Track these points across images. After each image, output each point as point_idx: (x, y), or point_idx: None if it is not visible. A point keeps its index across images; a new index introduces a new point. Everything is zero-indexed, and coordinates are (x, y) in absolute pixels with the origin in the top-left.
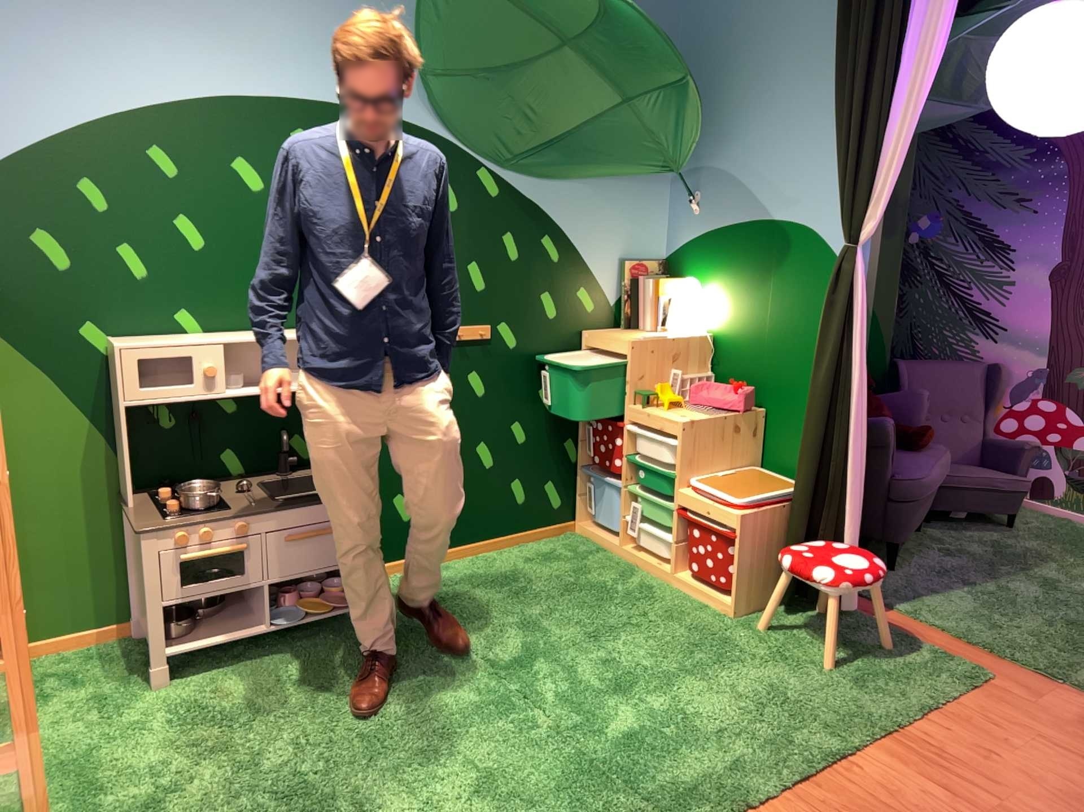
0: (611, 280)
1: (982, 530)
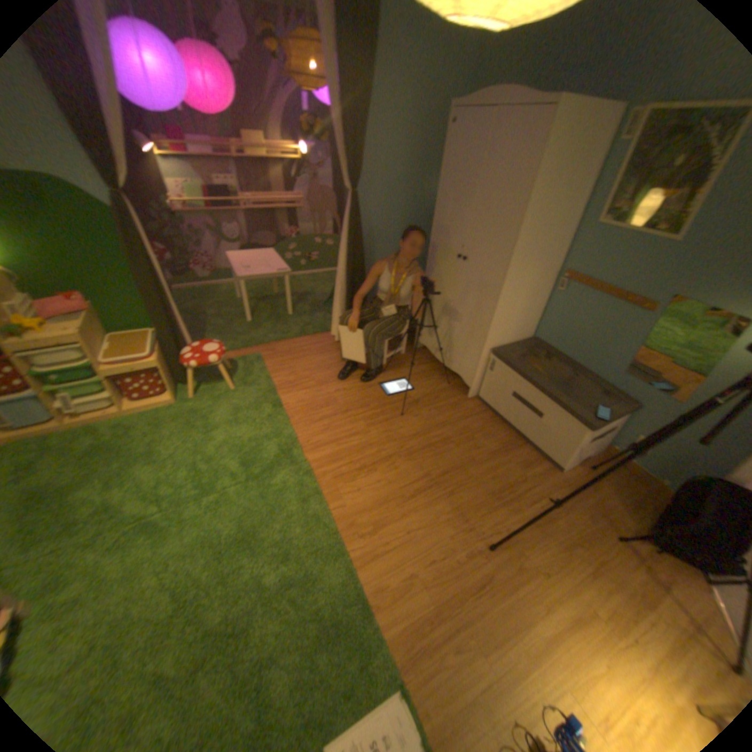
0: None
1: None
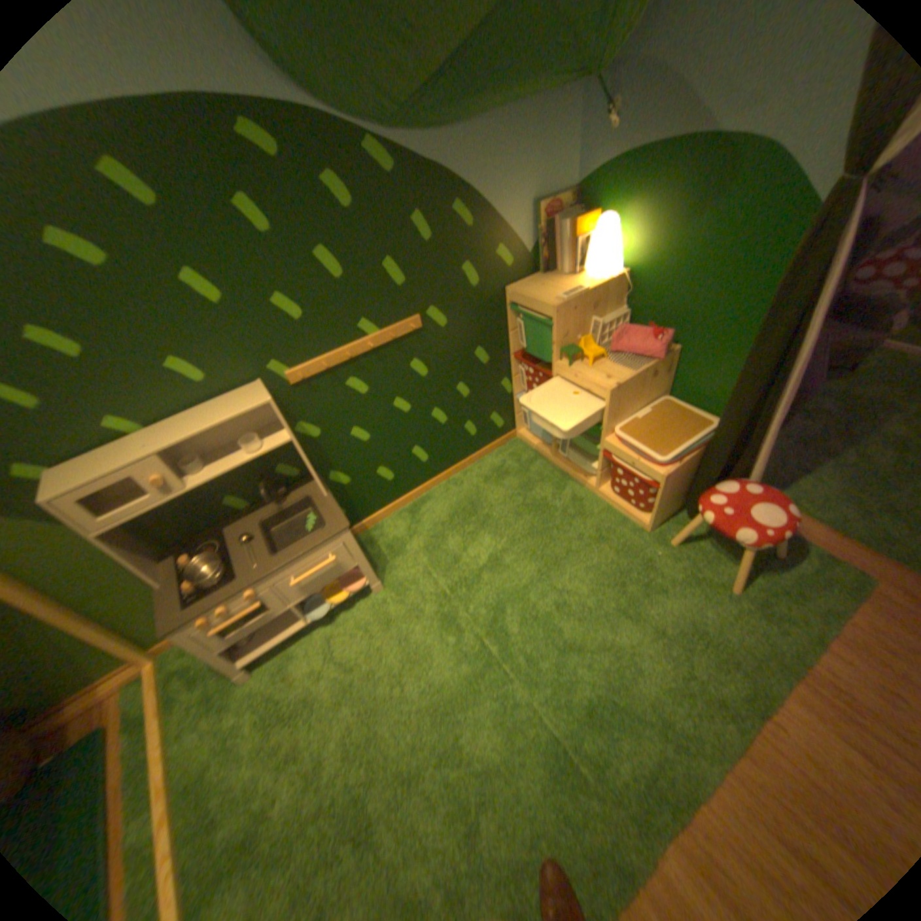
0: (527, 228)
1: (831, 381)
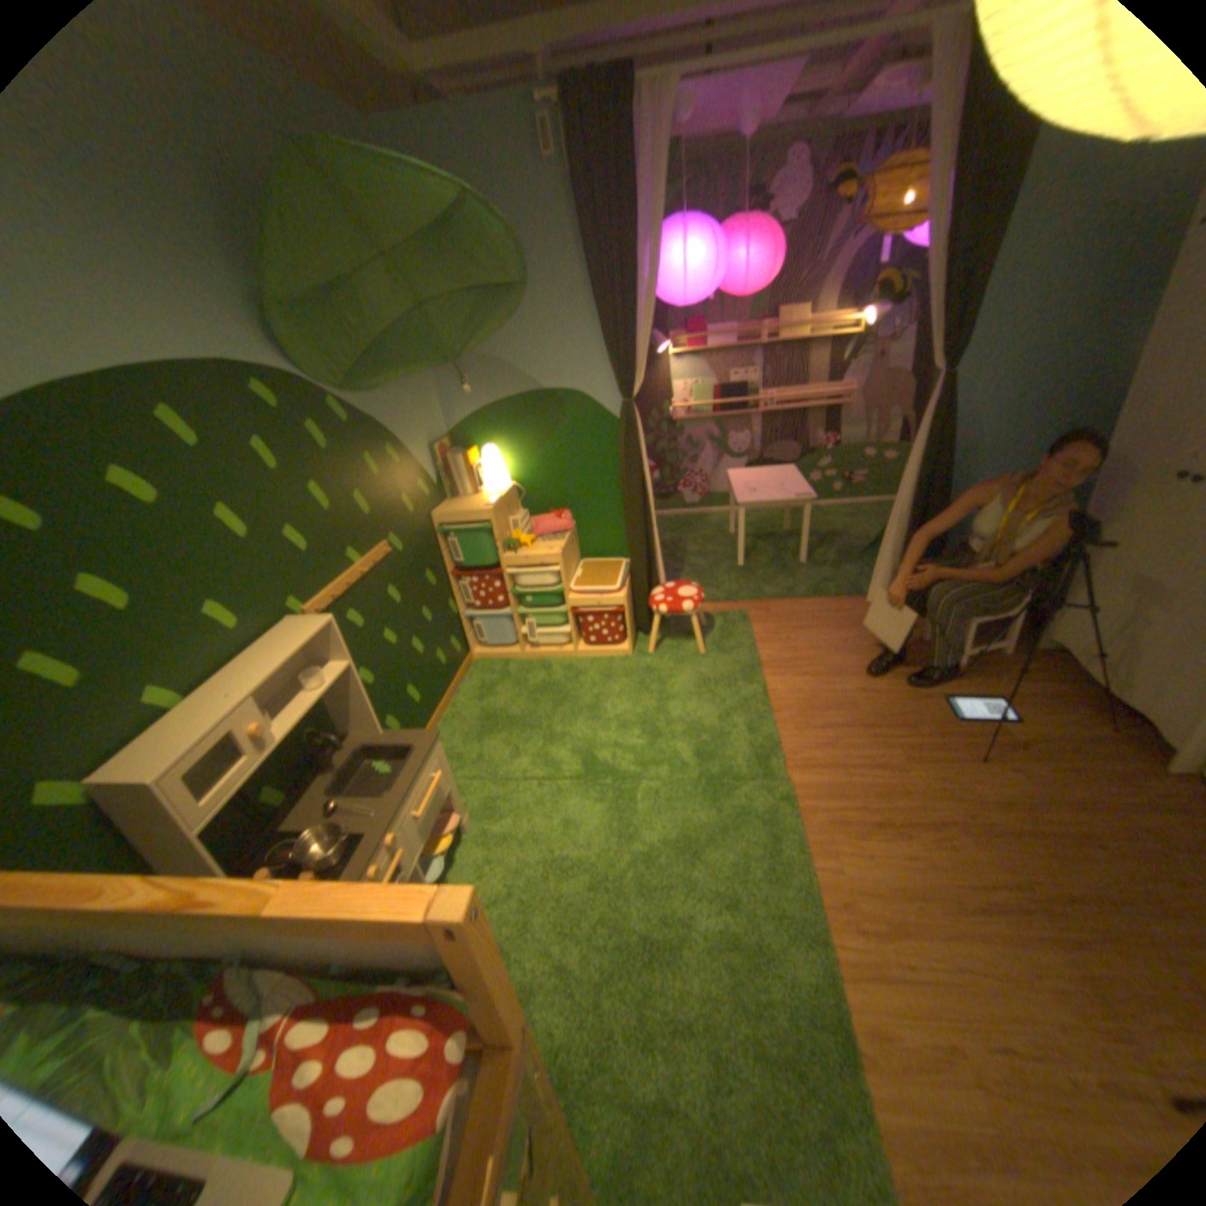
0: (428, 466)
1: None
